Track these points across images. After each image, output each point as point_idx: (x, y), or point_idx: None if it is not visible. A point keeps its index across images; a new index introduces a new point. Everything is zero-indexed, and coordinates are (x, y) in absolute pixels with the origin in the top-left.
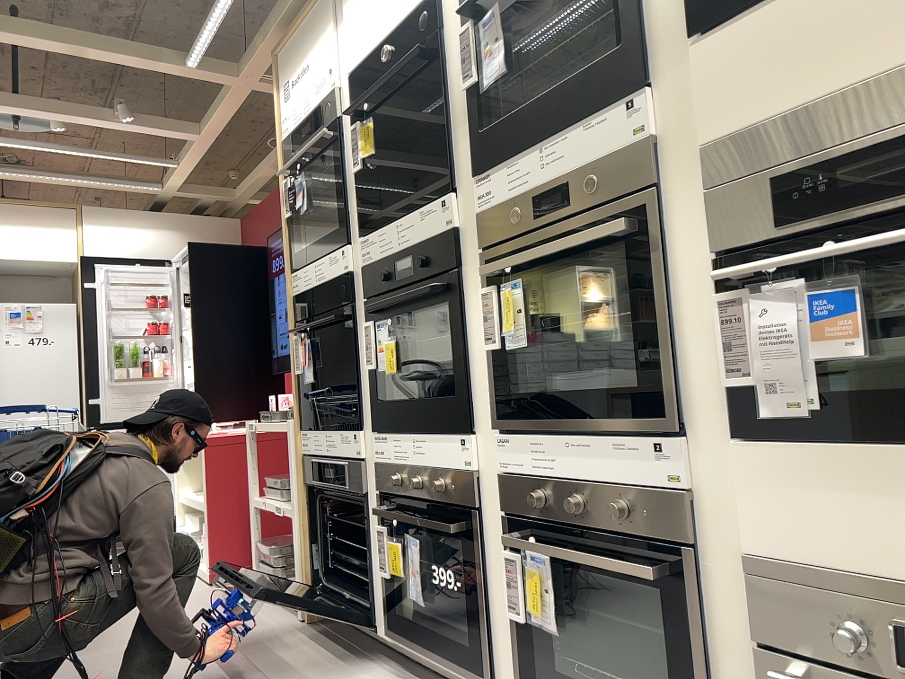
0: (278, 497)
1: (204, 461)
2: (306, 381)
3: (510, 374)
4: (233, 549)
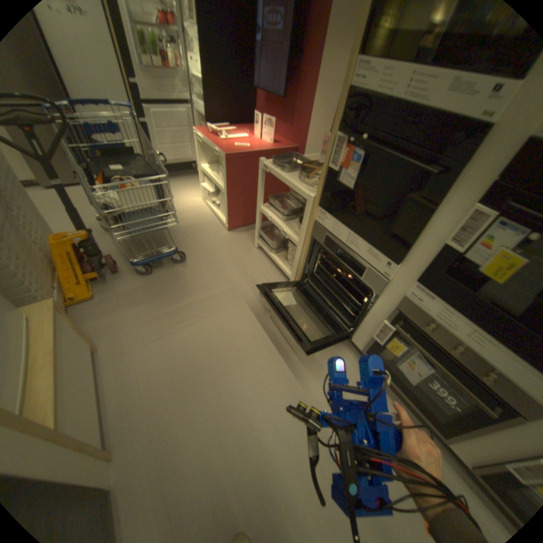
0: (277, 215)
1: (225, 170)
2: (343, 183)
3: None
4: (239, 217)
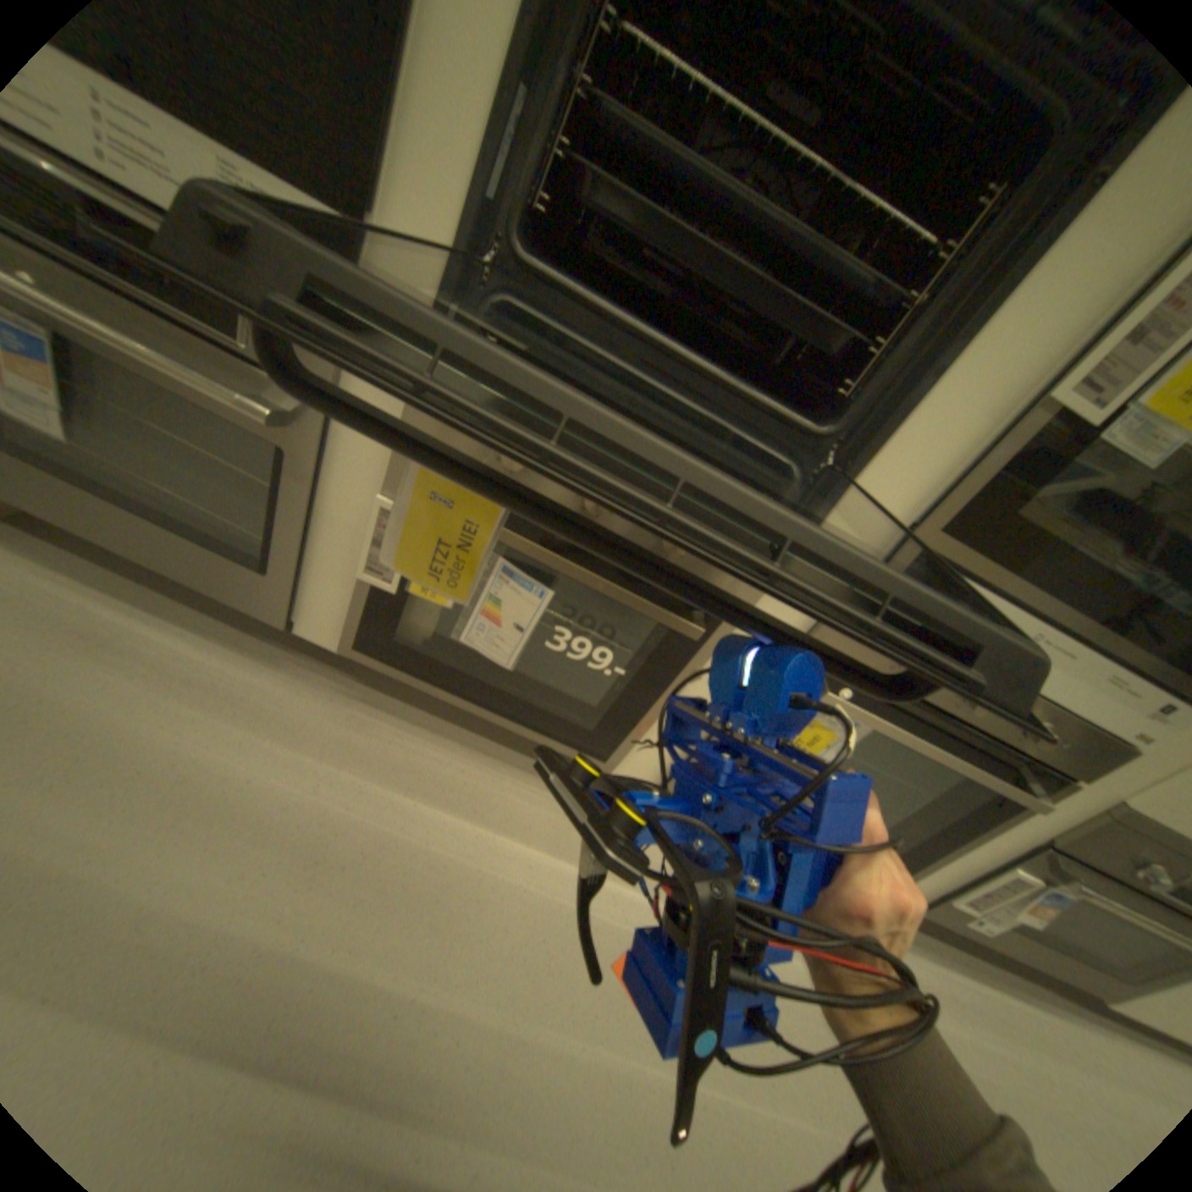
0: None
1: None
2: None
3: (1050, 478)
4: None
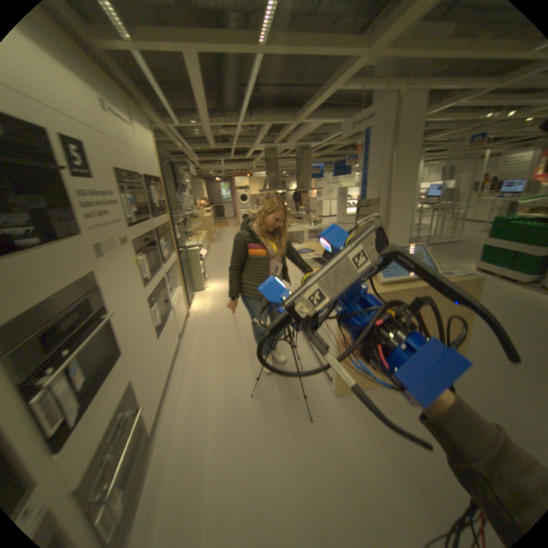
0: None
1: None
2: None
3: None
4: None
